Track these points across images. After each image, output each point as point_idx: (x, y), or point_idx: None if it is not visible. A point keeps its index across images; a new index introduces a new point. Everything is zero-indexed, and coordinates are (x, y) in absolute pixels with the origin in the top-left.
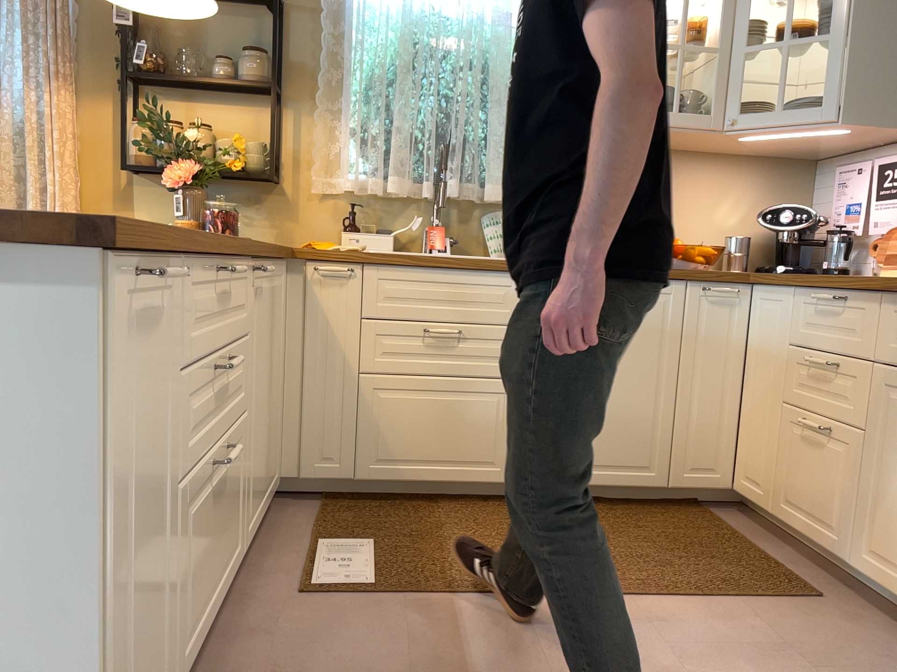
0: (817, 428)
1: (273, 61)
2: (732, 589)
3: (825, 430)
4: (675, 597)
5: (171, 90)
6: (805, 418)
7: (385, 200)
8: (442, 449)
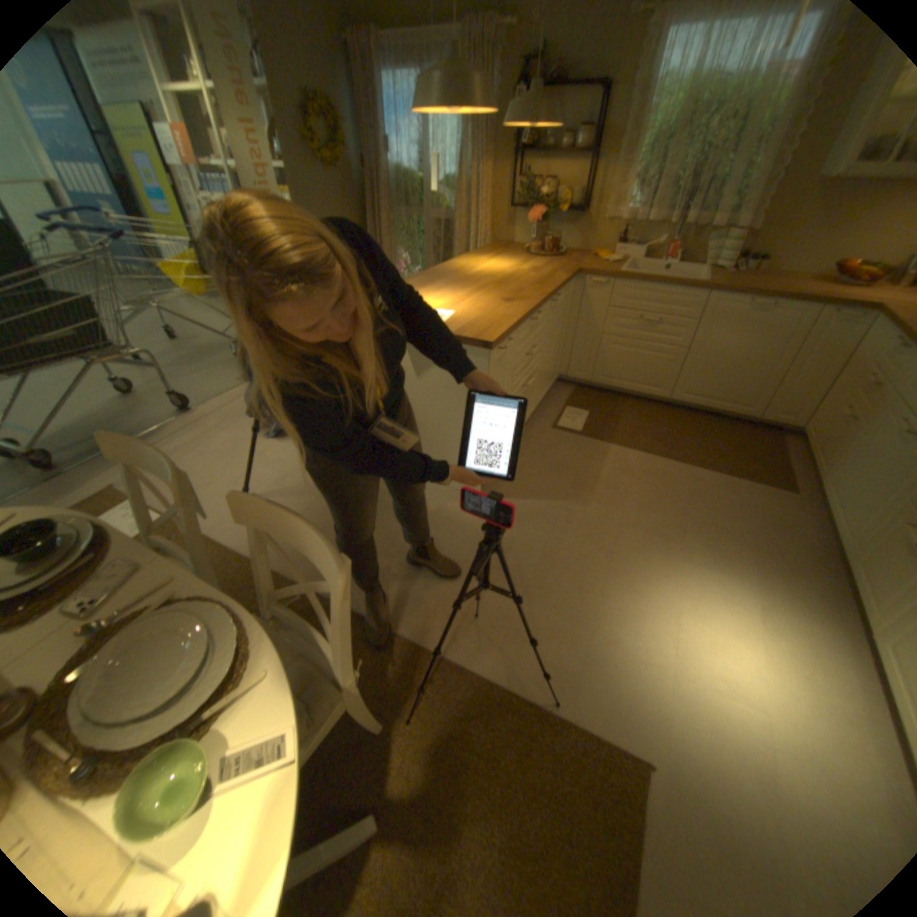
0: (848, 415)
1: (597, 126)
2: (749, 476)
3: (850, 418)
4: (713, 471)
5: (537, 152)
6: (850, 406)
7: (647, 222)
8: (635, 376)
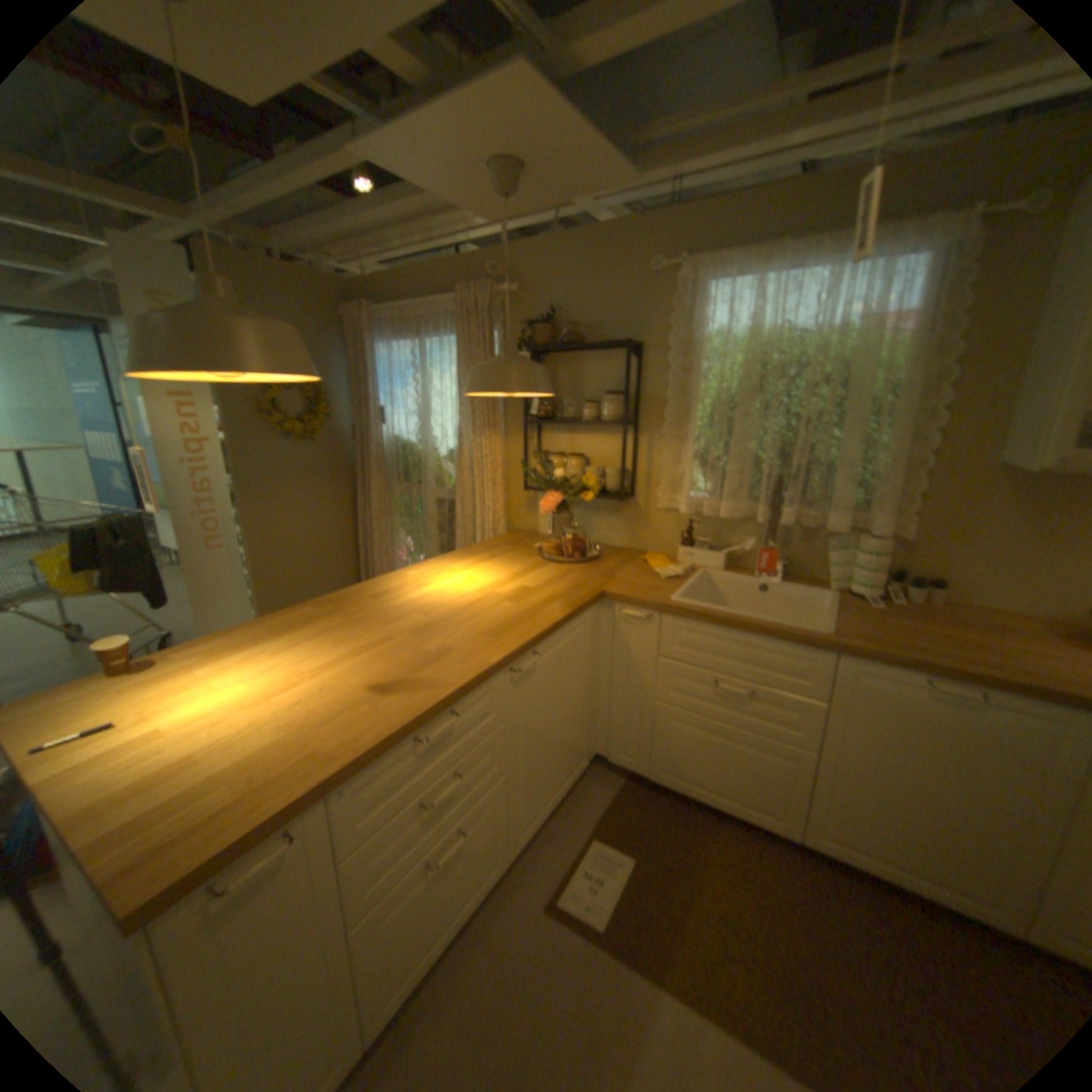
0: None
1: (632, 395)
2: None
3: None
4: None
5: (559, 424)
6: None
7: (725, 516)
8: (728, 787)
